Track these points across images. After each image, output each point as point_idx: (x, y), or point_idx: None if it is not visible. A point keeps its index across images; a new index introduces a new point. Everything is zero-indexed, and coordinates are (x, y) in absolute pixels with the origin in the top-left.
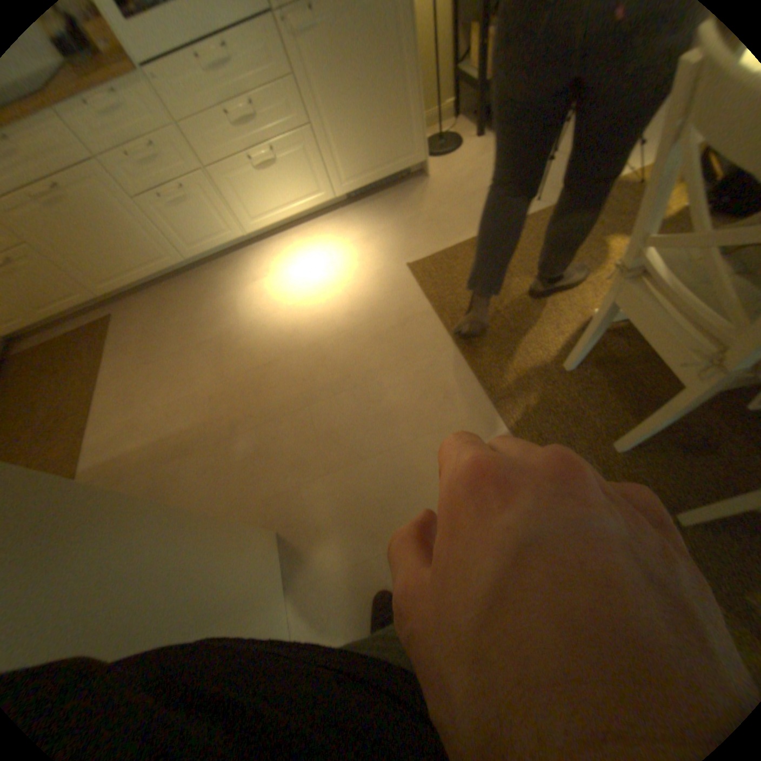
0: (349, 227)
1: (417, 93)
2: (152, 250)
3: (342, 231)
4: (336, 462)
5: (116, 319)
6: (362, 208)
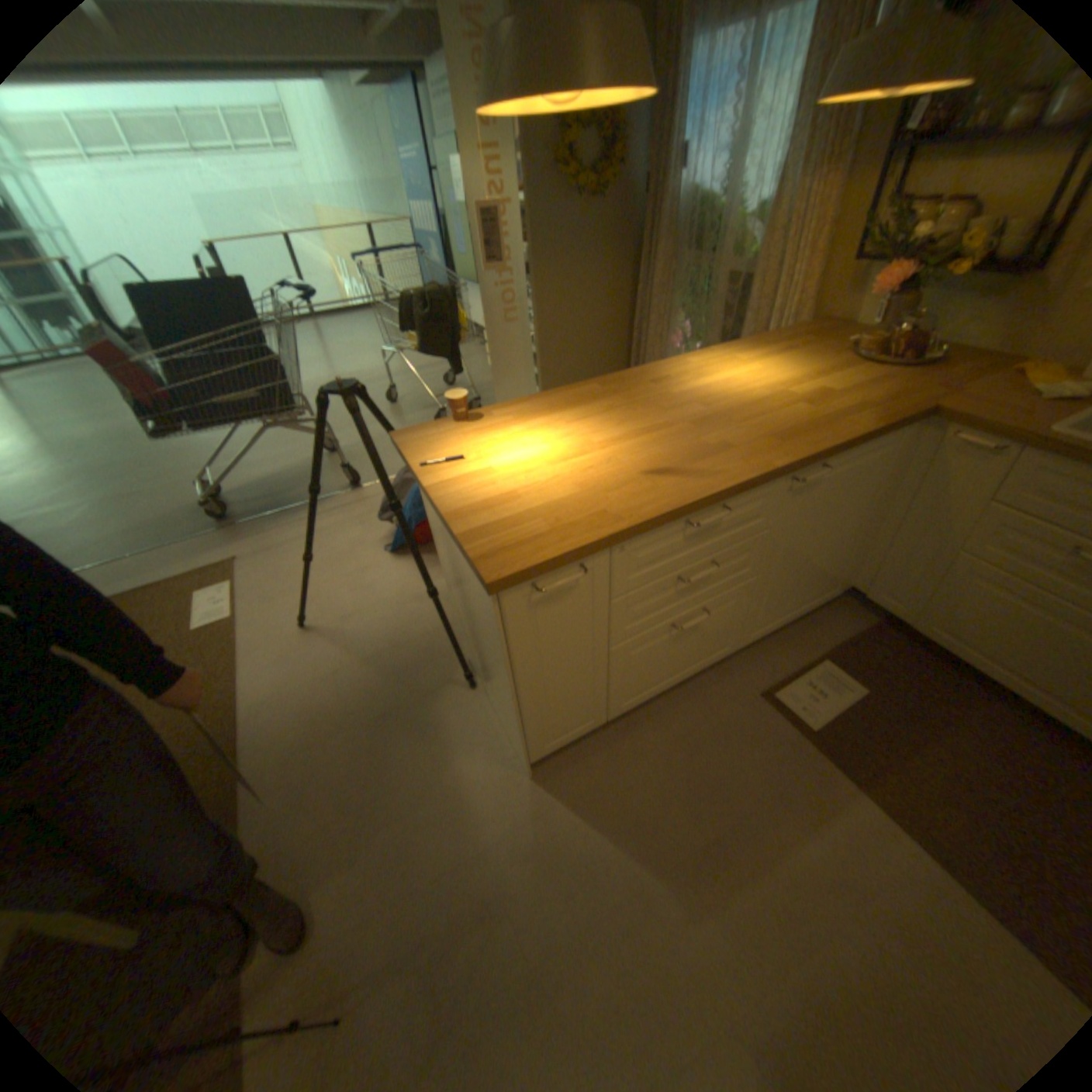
0: None
1: None
2: None
3: None
4: (471, 873)
5: None
6: None
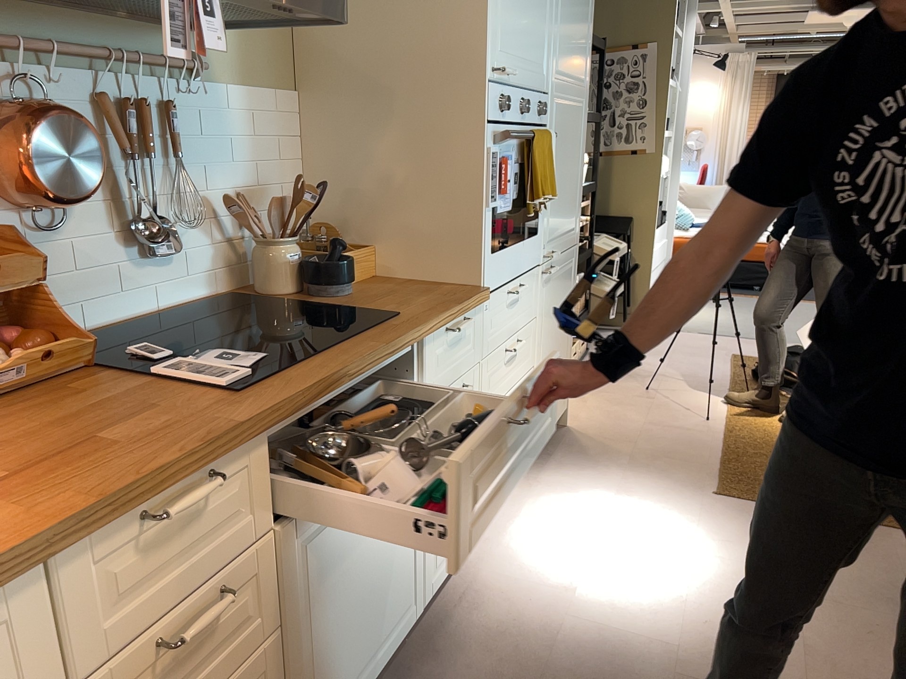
0: (578, 489)
1: (571, 343)
2: (405, 592)
3: (577, 495)
4: None
5: None
6: (551, 469)
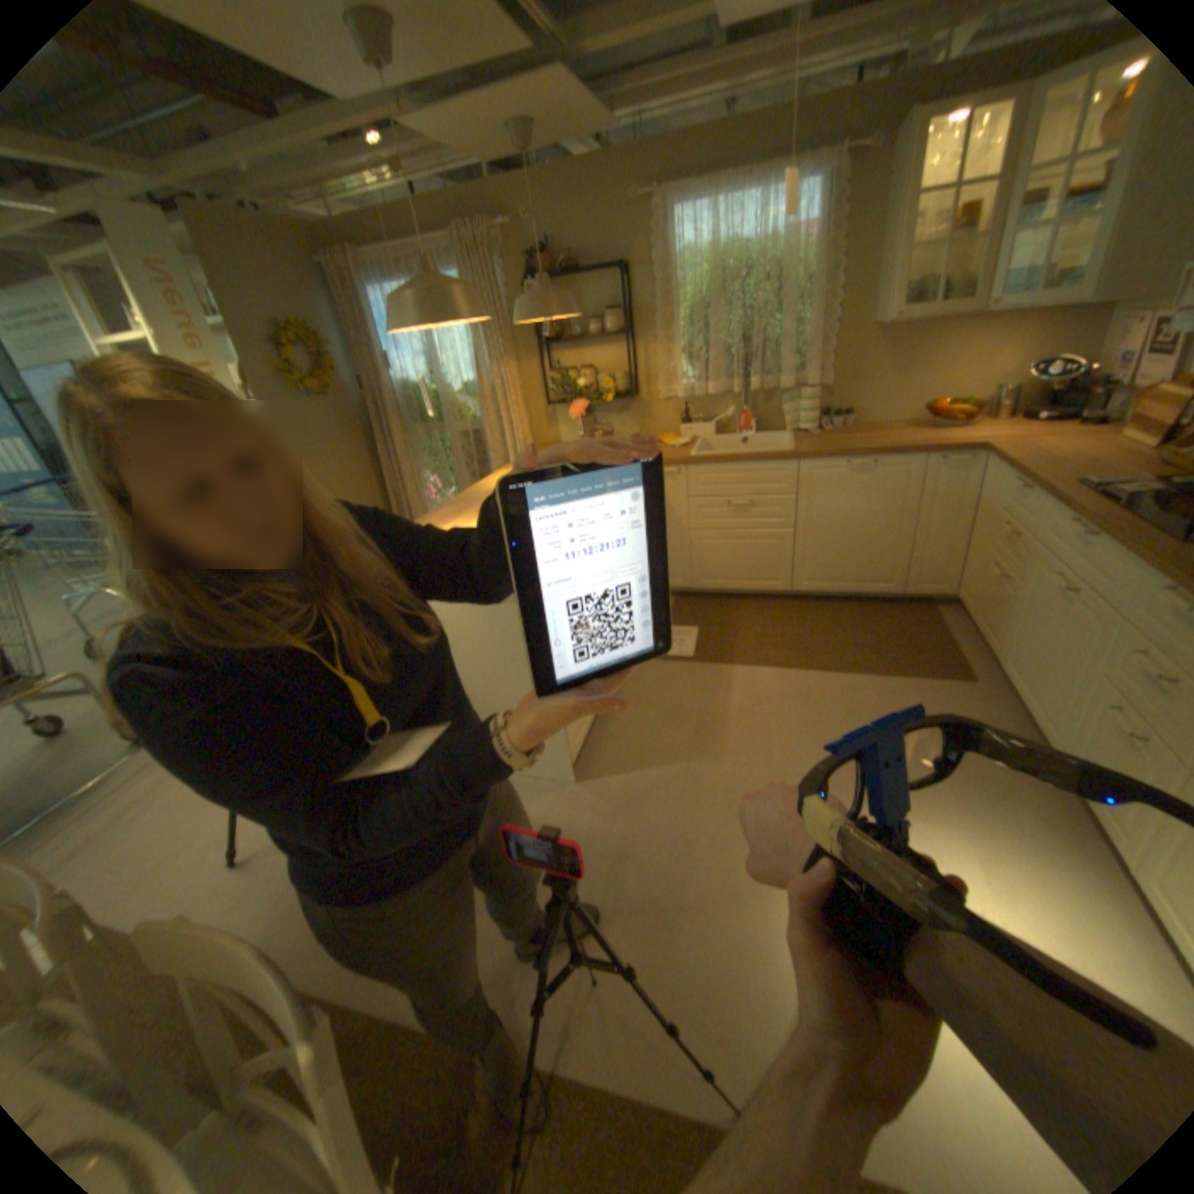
0: None
1: None
2: (1059, 720)
3: None
4: (588, 851)
5: (962, 690)
6: None
